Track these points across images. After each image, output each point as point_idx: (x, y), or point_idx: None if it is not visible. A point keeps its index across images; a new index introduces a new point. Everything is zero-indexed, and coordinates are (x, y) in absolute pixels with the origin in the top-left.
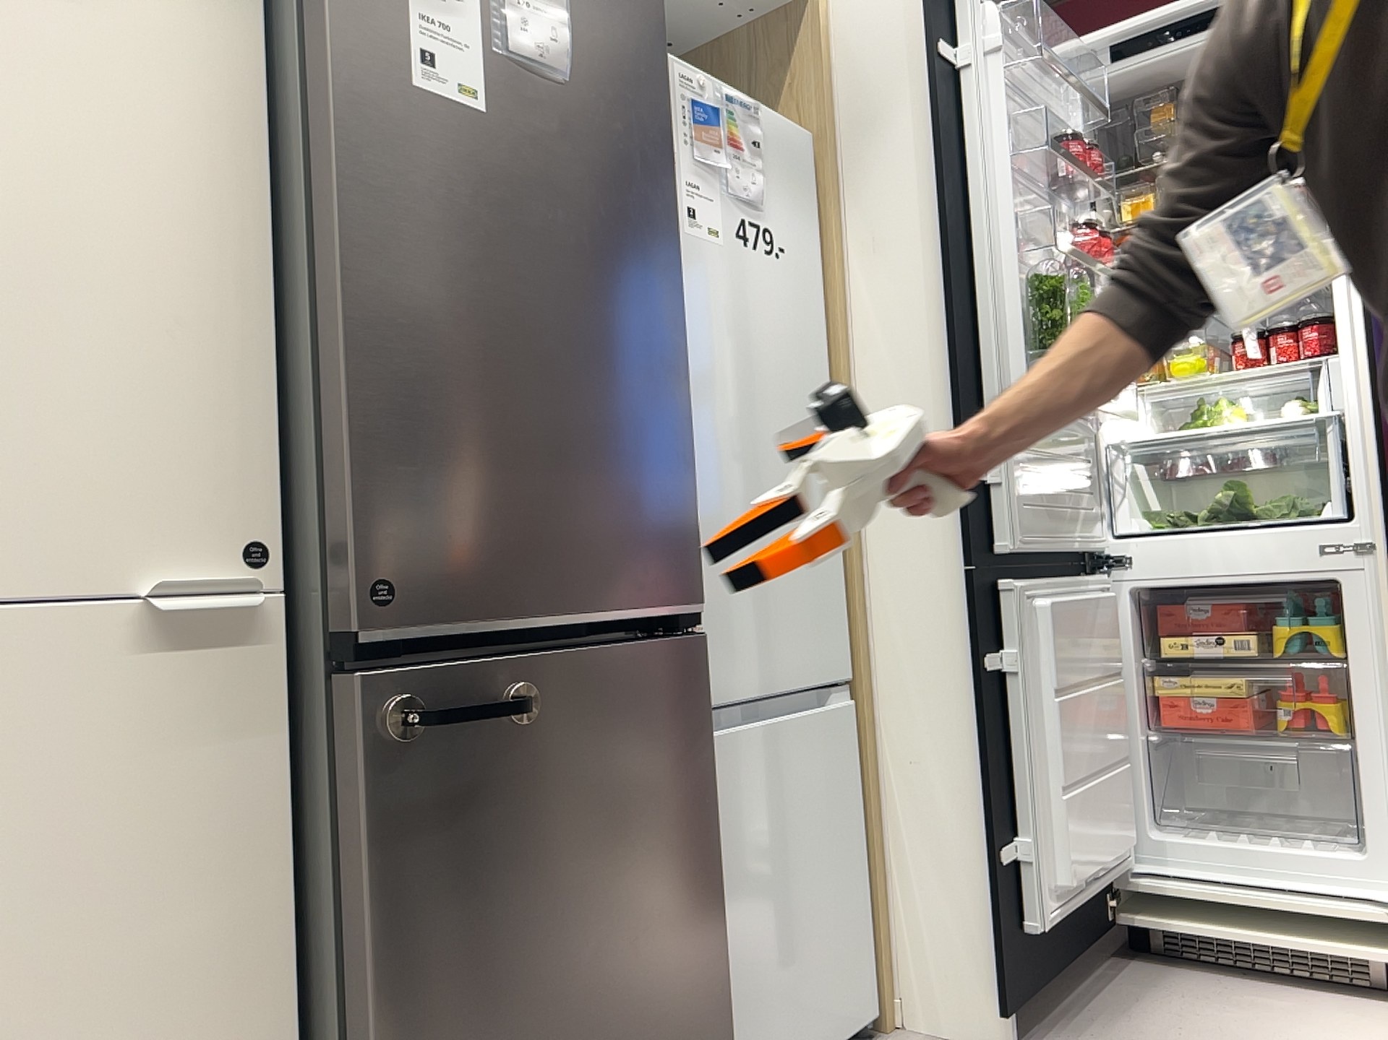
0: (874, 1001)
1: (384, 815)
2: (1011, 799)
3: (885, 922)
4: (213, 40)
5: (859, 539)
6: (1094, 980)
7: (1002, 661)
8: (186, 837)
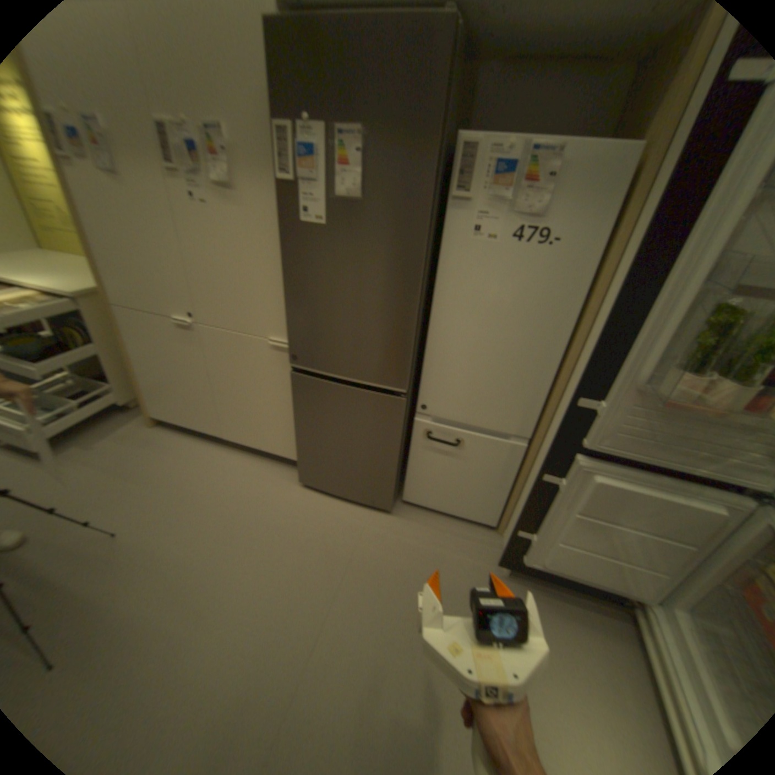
0: (499, 523)
1: (296, 398)
2: (538, 522)
3: (509, 510)
4: (274, 204)
5: (559, 390)
6: (592, 605)
7: (559, 481)
8: (280, 381)
